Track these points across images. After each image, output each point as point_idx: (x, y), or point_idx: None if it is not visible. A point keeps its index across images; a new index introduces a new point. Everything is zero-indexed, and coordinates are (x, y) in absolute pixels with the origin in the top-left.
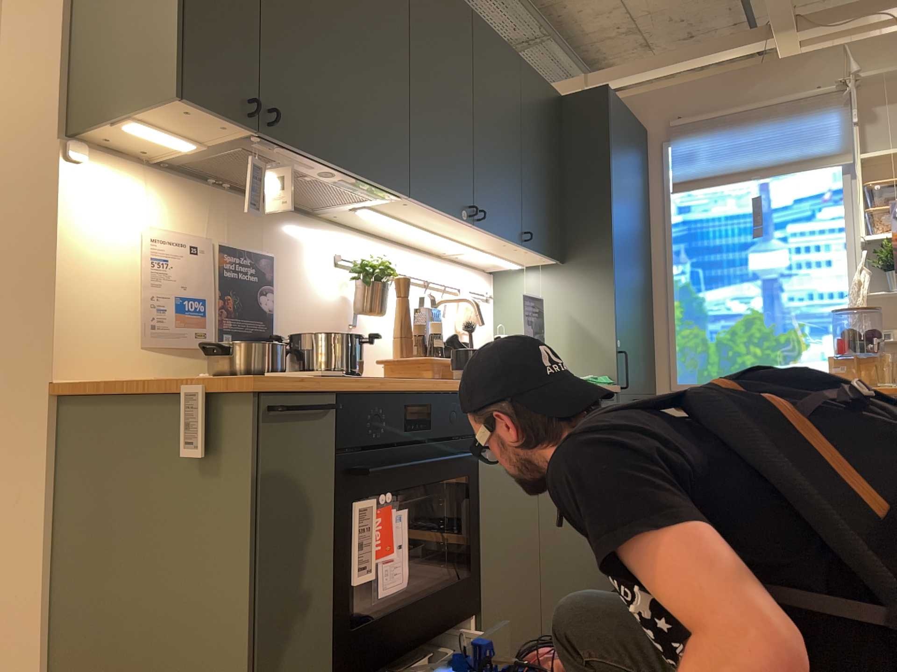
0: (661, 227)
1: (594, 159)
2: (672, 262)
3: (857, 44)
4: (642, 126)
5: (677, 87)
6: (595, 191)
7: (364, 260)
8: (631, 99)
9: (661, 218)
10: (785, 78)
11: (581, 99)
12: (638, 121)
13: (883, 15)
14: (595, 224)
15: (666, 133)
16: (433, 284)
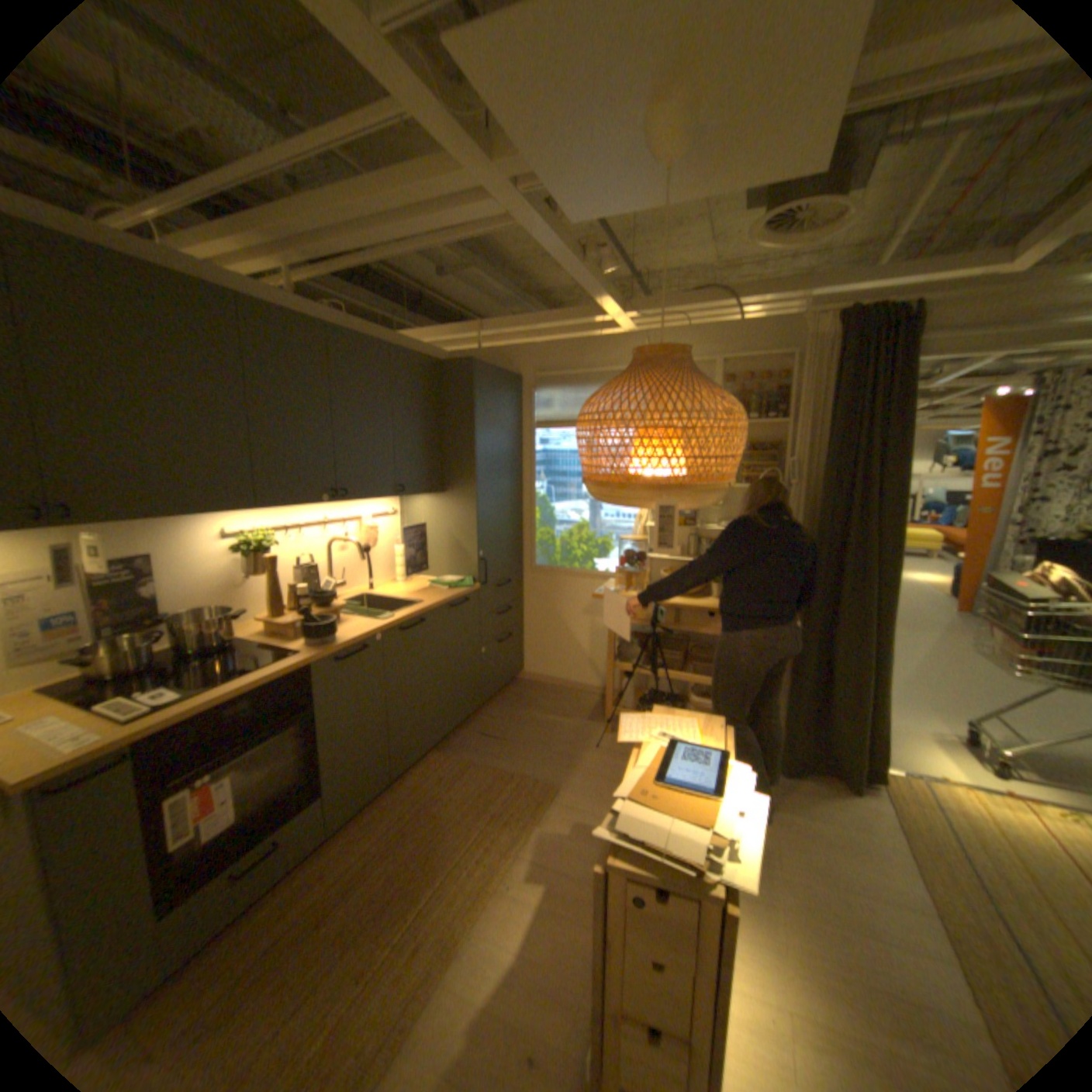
0: (528, 453)
1: (462, 417)
2: (534, 481)
3: (662, 331)
4: (517, 372)
5: (543, 344)
6: (463, 442)
7: (244, 536)
8: (510, 348)
9: (528, 446)
10: (613, 350)
11: (453, 366)
12: (516, 367)
13: (677, 314)
14: (463, 467)
15: (533, 381)
16: (331, 522)
